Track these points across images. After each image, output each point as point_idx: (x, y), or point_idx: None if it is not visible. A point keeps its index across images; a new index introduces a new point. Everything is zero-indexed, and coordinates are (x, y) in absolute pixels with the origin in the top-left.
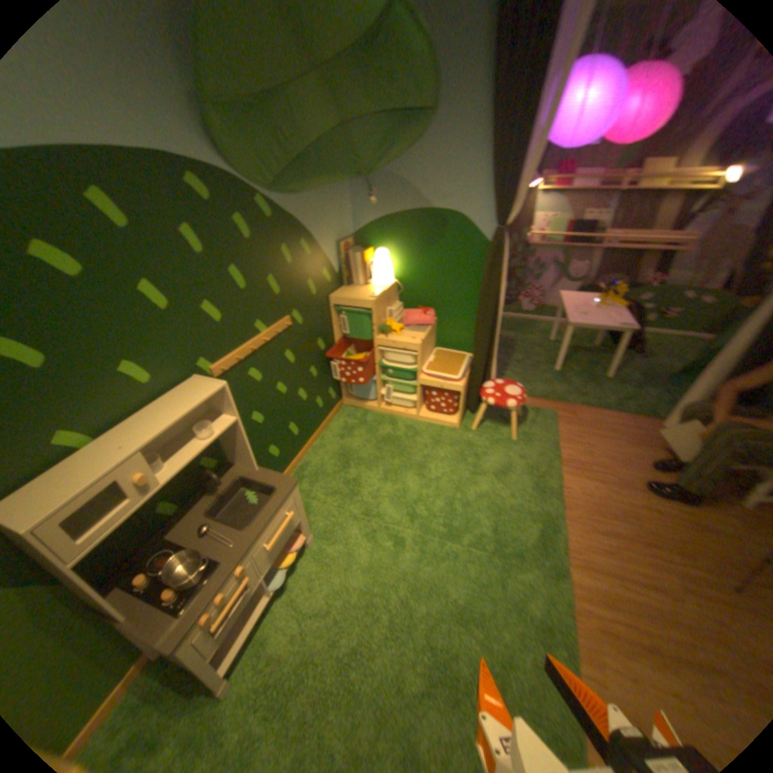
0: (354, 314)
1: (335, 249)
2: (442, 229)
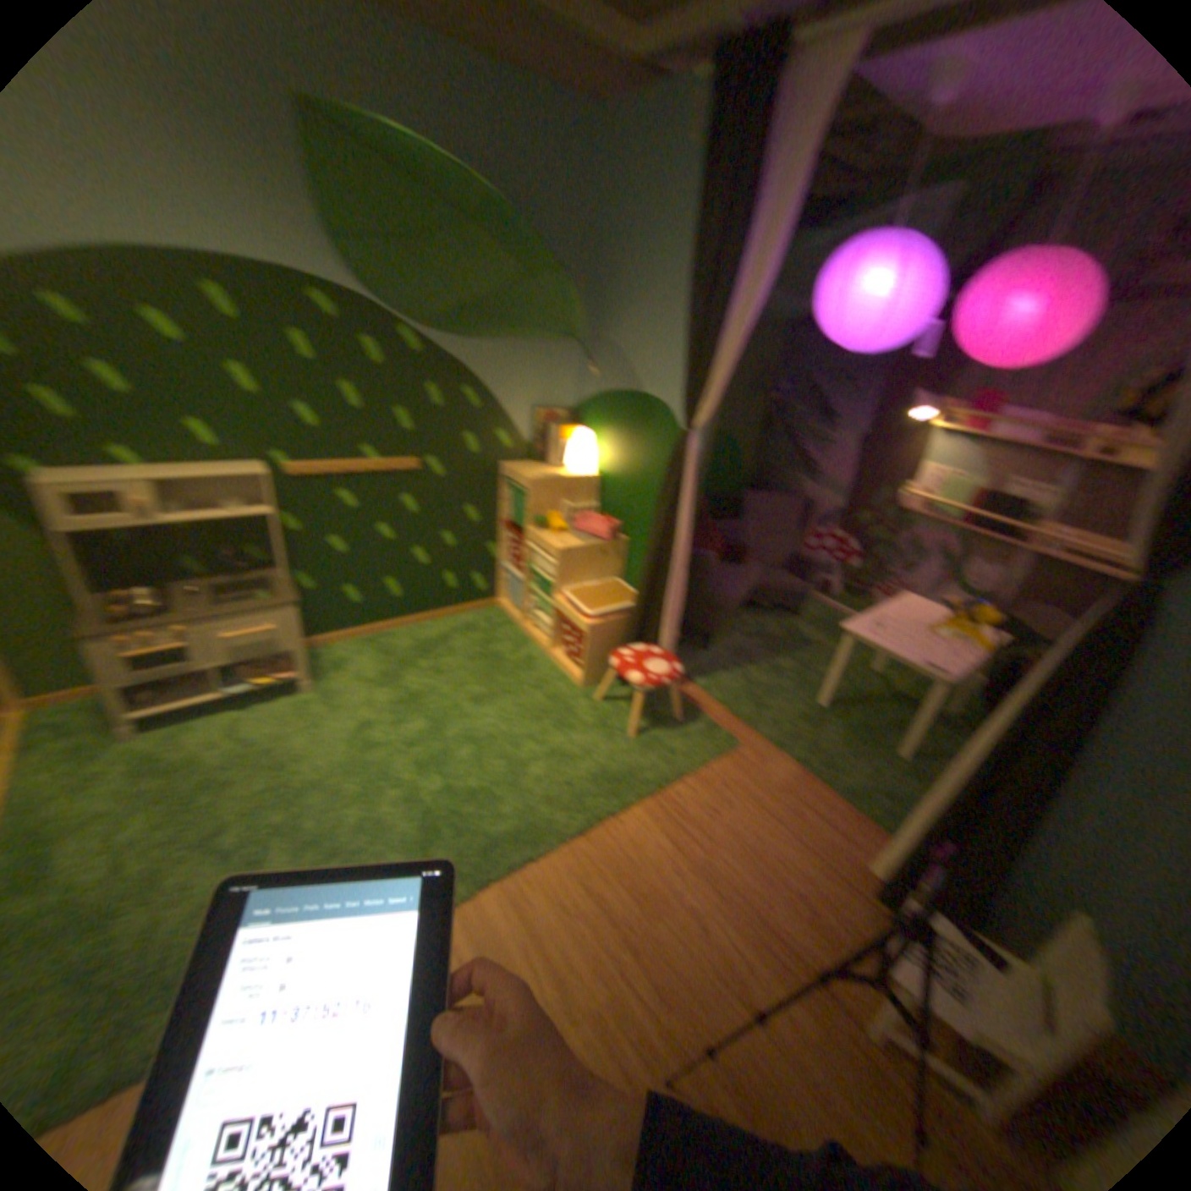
0: (514, 492)
1: (535, 417)
2: (651, 423)
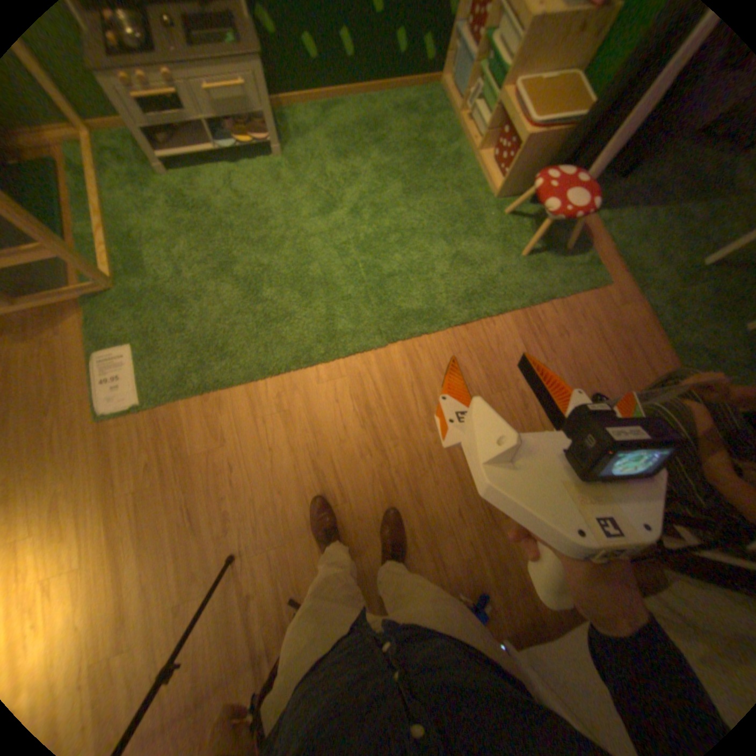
0: None
1: None
2: None
